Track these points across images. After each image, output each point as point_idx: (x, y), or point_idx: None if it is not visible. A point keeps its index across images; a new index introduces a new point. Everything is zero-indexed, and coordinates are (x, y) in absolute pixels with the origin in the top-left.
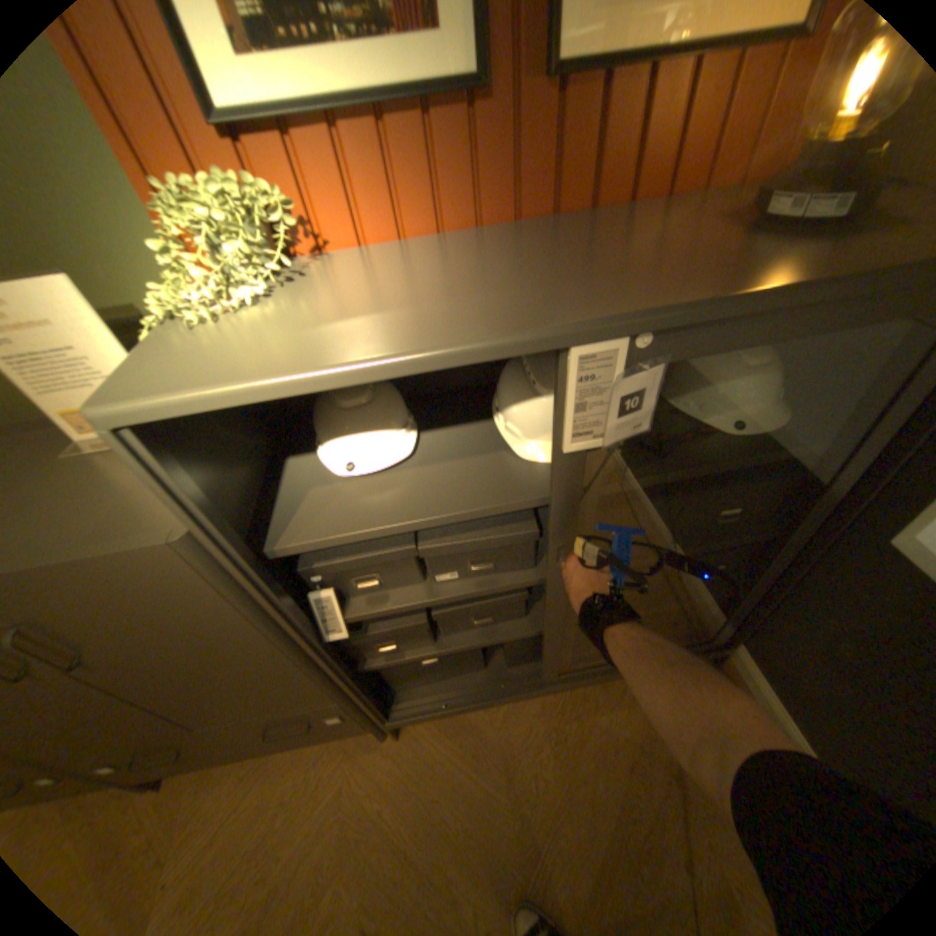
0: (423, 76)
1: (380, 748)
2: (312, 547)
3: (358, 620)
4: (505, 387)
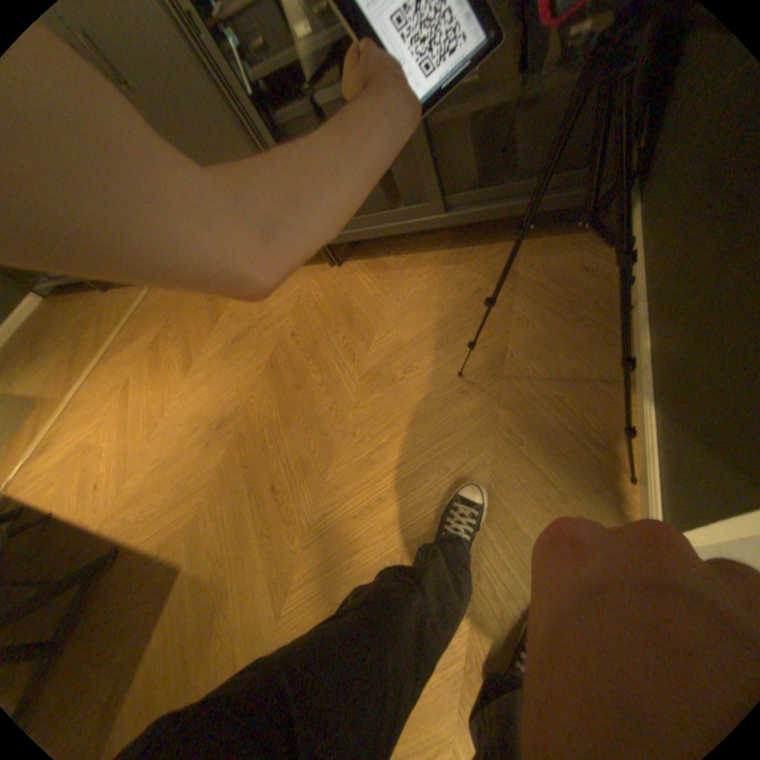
0: None
1: (331, 270)
2: None
3: (256, 75)
4: None
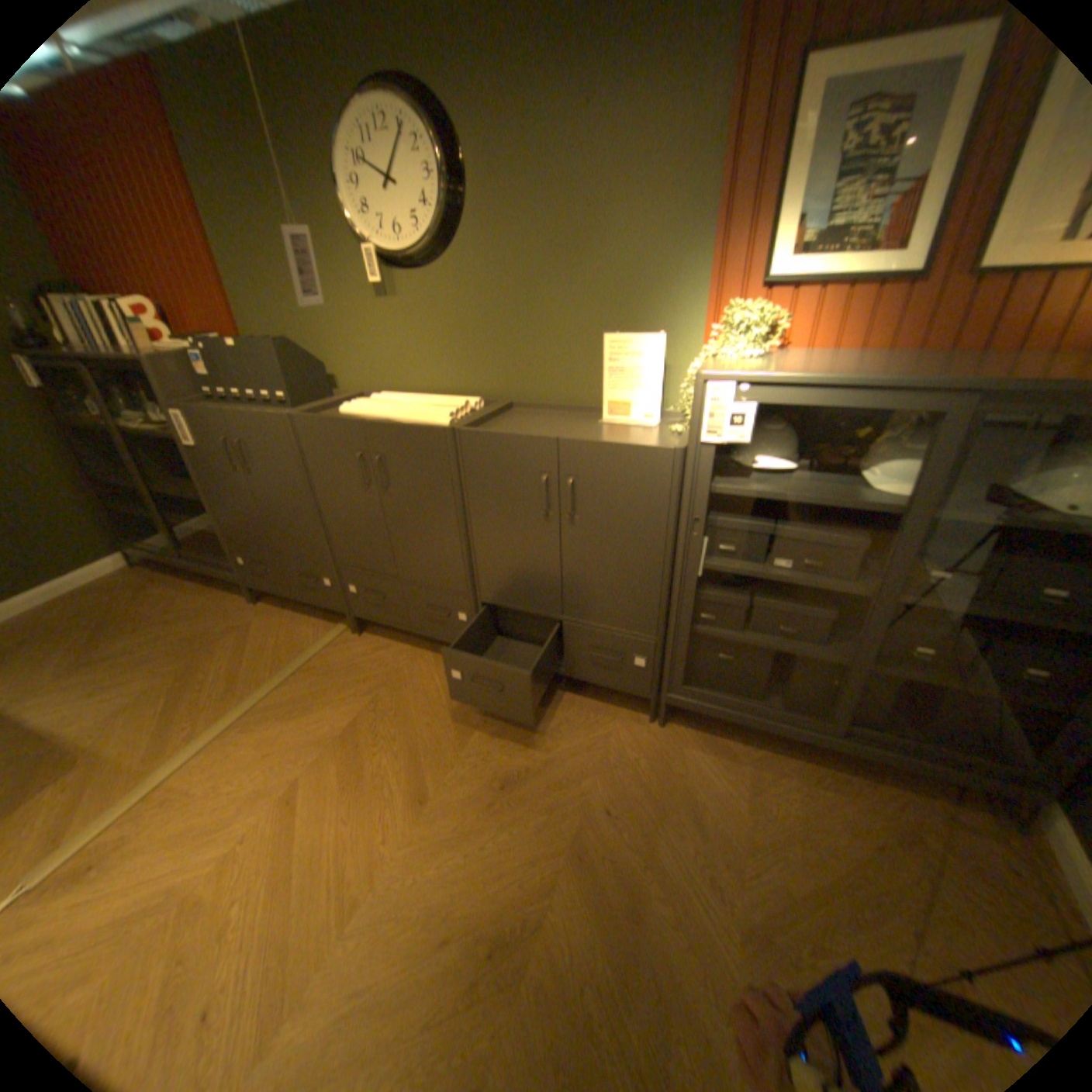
0: (889, 270)
1: (648, 727)
2: (725, 491)
3: (712, 568)
4: (878, 445)
